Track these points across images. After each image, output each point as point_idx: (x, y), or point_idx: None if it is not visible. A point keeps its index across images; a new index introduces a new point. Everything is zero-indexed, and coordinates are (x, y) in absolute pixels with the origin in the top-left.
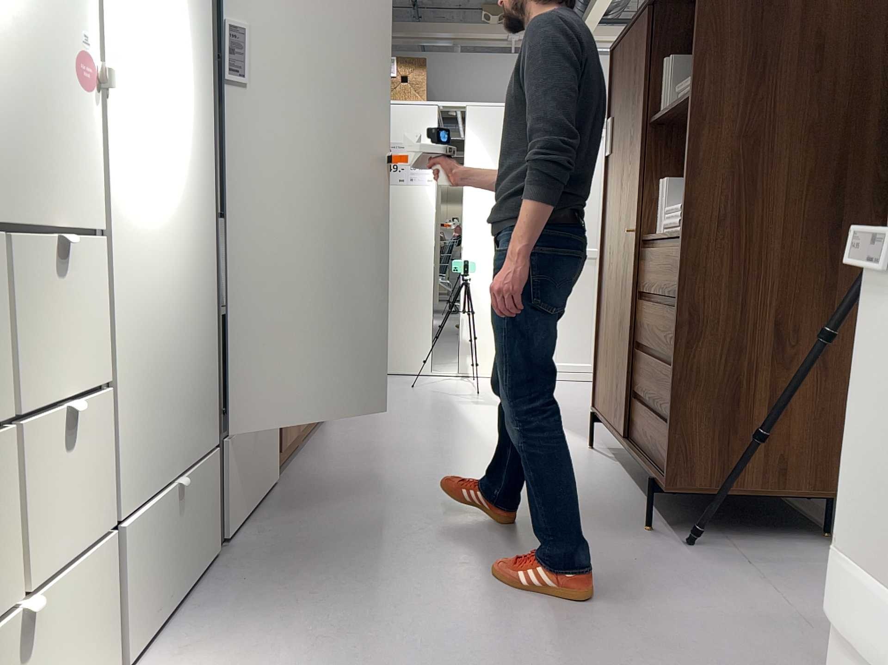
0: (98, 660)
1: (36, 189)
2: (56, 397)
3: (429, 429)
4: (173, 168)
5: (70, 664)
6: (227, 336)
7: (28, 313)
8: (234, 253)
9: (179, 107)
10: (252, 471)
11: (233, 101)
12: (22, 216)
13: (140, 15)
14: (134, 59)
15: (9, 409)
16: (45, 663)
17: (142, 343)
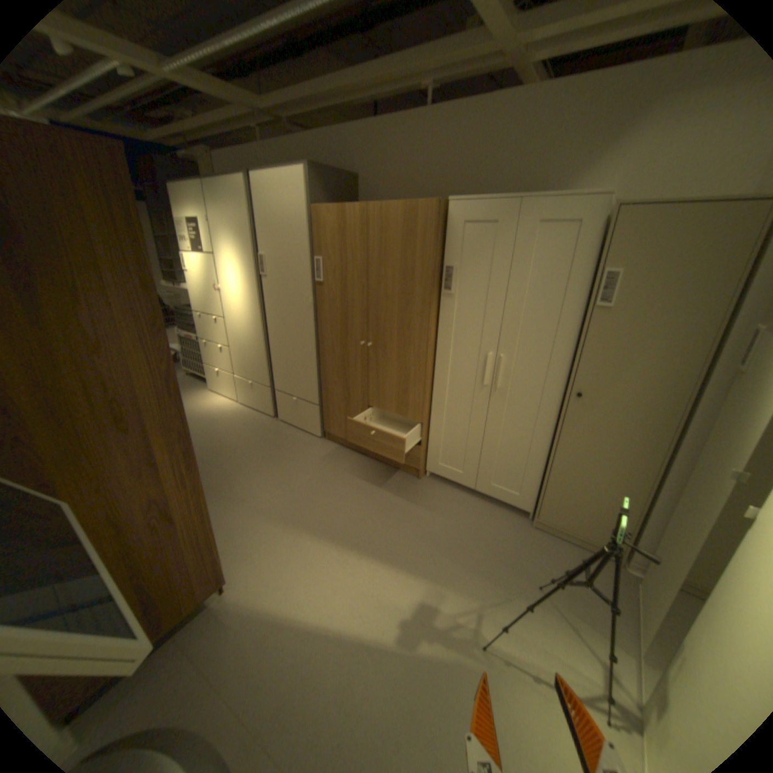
0: (233, 394)
1: (212, 310)
2: (220, 344)
3: (361, 520)
4: (242, 306)
5: (228, 388)
6: (272, 359)
7: (213, 329)
8: (274, 334)
9: (242, 290)
10: (295, 414)
11: (268, 281)
12: (211, 314)
13: (228, 271)
14: (227, 282)
15: (213, 342)
16: (223, 382)
17: (237, 344)
